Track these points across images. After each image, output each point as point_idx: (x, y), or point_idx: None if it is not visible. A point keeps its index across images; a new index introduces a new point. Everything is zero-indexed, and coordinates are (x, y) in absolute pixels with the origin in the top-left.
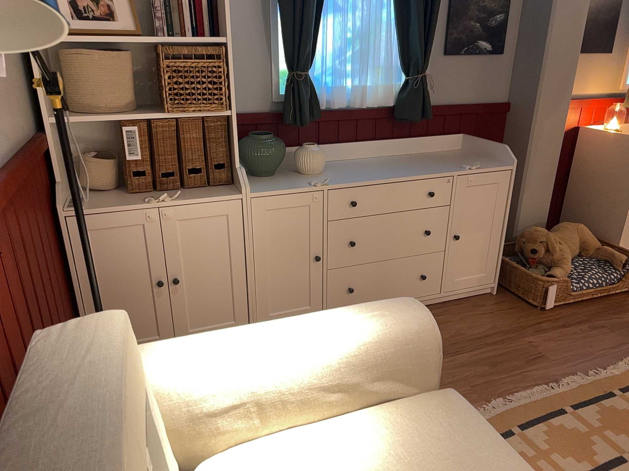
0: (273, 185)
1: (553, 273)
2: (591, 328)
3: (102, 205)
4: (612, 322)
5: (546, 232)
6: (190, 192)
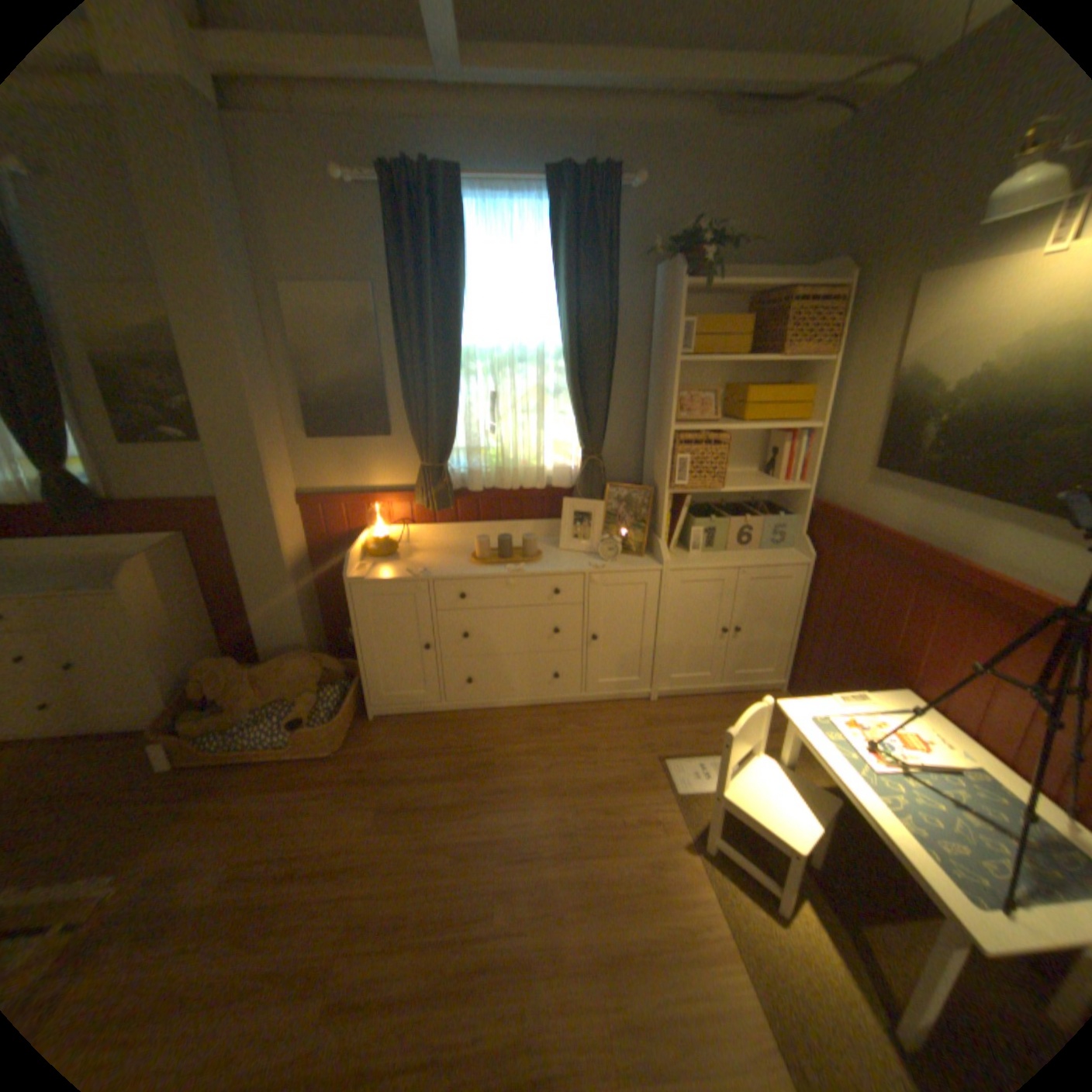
0: None
1: (192, 726)
2: (160, 815)
3: None
4: (202, 810)
5: (224, 668)
6: None
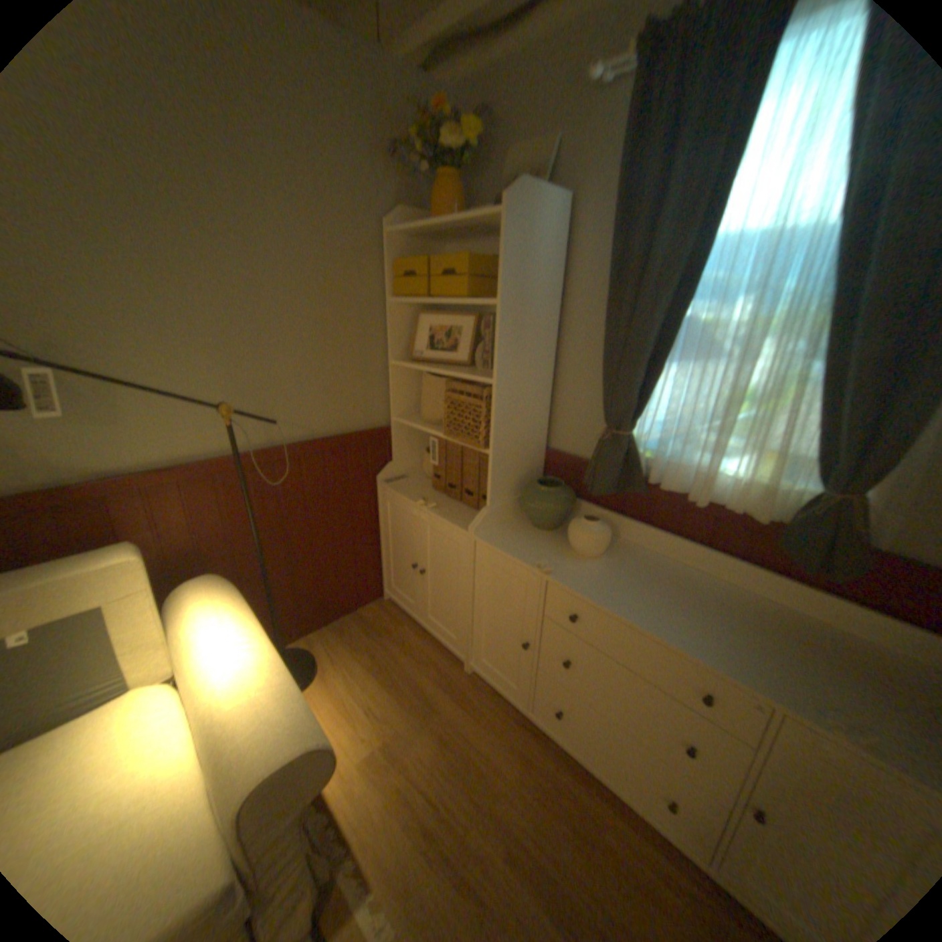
0: (515, 541)
1: None
2: None
3: (404, 488)
4: None
5: None
6: (460, 508)
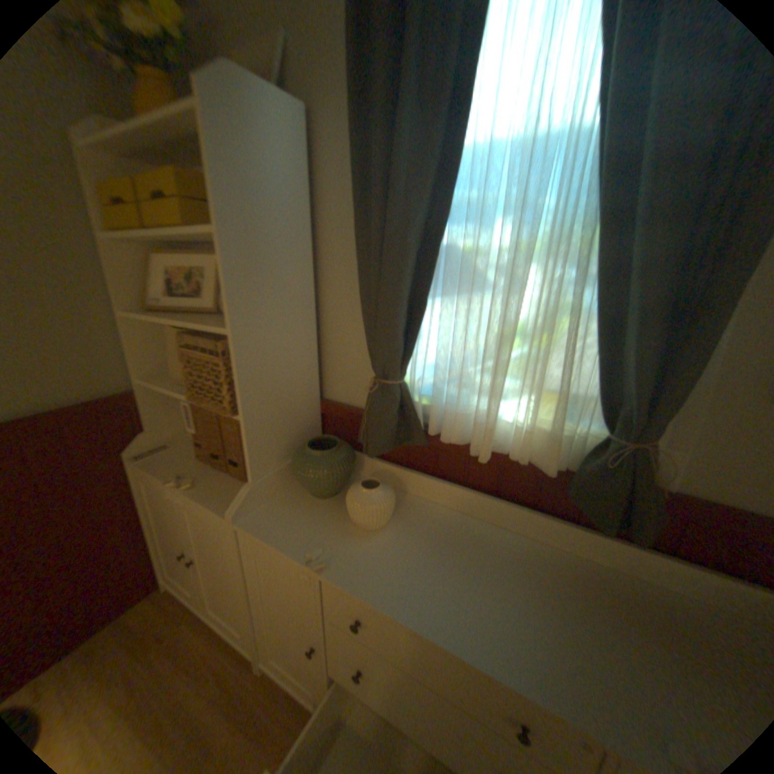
0: (285, 522)
1: None
2: None
3: (157, 463)
4: None
5: None
6: (225, 482)
